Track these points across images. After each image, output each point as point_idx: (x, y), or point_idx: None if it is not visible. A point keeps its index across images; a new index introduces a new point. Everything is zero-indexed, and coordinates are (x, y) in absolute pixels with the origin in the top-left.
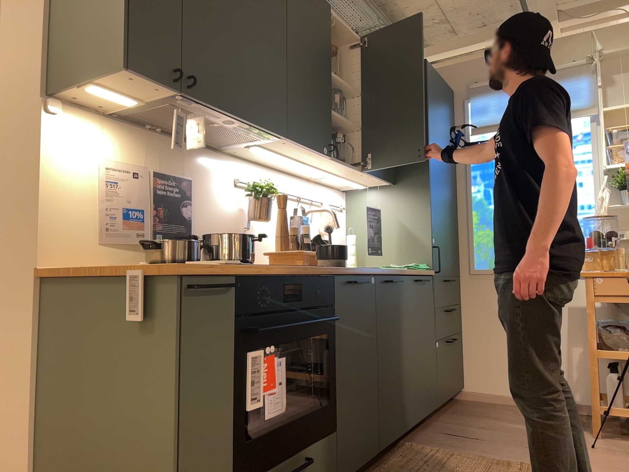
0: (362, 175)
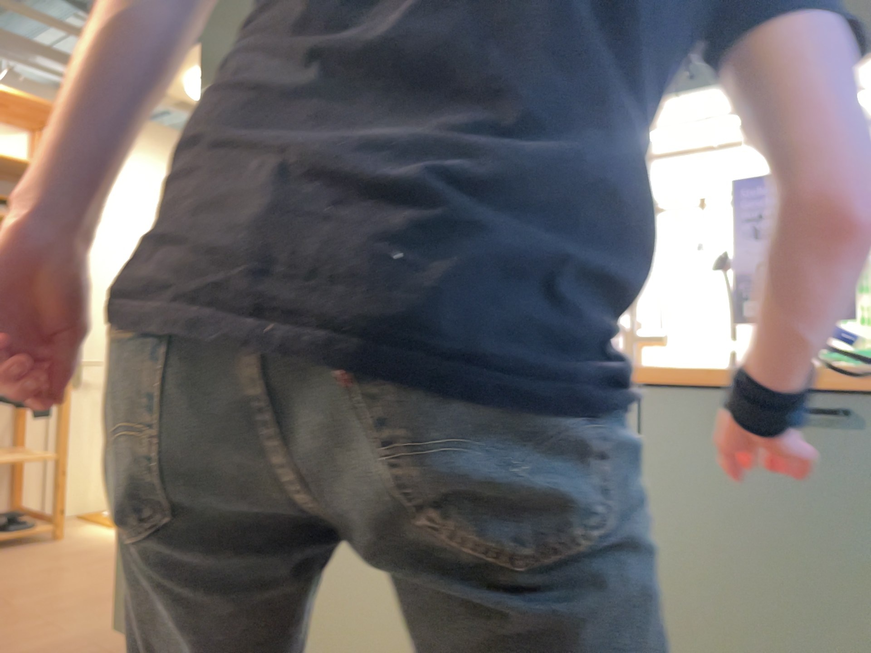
0: (719, 98)
